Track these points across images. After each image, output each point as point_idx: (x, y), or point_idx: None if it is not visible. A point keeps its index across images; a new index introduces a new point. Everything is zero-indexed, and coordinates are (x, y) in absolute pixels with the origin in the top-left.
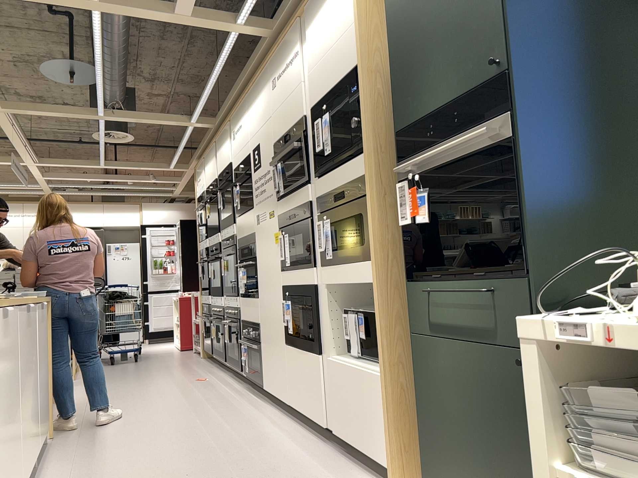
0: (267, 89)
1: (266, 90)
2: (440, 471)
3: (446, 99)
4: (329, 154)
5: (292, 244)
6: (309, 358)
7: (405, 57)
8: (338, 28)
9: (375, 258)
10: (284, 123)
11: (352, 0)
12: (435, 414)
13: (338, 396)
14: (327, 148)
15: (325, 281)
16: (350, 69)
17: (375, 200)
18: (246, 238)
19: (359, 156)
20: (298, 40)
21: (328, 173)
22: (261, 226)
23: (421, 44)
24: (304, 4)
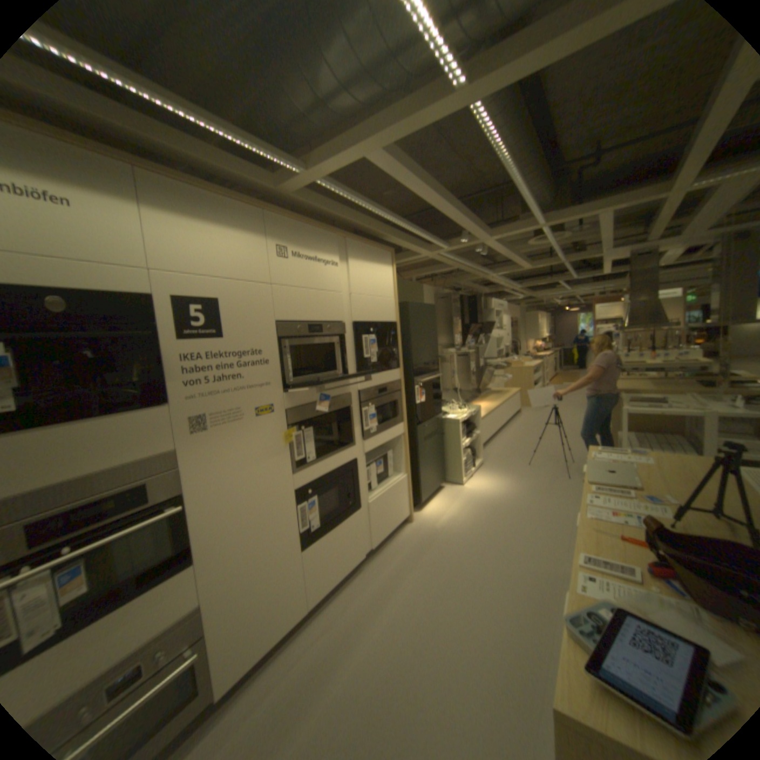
0: (259, 243)
1: (255, 241)
2: (425, 490)
3: (426, 360)
4: (373, 363)
5: (316, 436)
6: (346, 525)
7: (415, 337)
8: (381, 290)
9: (400, 422)
10: (306, 311)
11: (391, 286)
12: (424, 471)
13: (377, 520)
14: (368, 358)
15: (363, 451)
16: (389, 320)
17: (400, 393)
18: (105, 478)
19: (390, 369)
20: (337, 254)
21: (369, 375)
22: (219, 432)
23: (420, 336)
24: (350, 237)
